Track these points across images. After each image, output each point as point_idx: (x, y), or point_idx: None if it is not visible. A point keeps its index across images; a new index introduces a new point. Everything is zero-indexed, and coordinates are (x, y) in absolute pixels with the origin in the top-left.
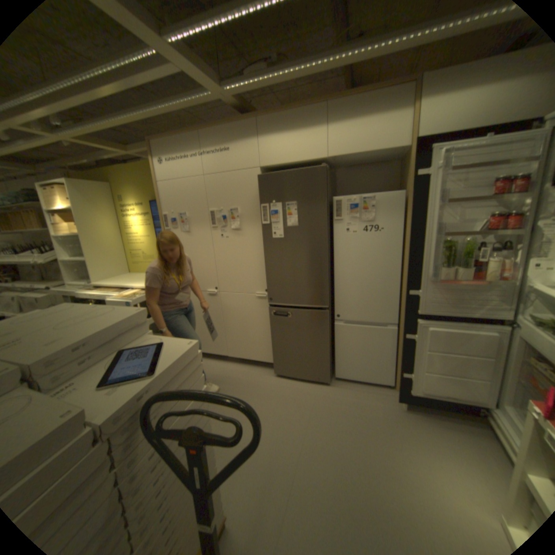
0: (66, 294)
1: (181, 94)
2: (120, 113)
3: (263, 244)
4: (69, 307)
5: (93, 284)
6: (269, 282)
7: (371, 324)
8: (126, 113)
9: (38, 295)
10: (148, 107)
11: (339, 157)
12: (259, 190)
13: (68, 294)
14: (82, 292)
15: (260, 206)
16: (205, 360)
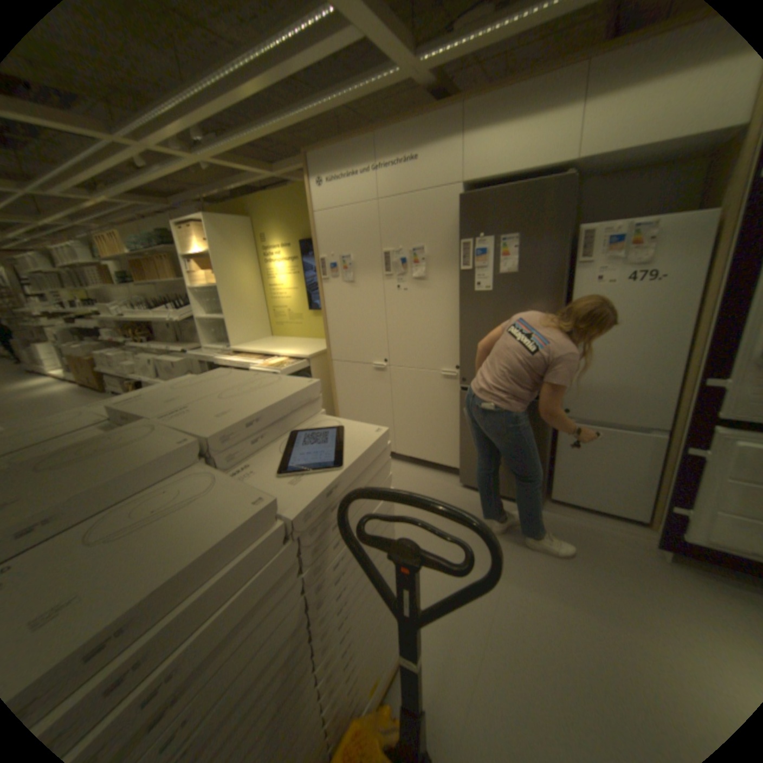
0: (204, 360)
1: (354, 78)
2: (272, 117)
3: (457, 301)
4: (225, 374)
5: (233, 349)
6: (464, 356)
7: (621, 428)
8: (279, 115)
9: (174, 360)
10: (309, 104)
11: (598, 158)
12: (459, 218)
13: (206, 360)
14: (221, 359)
15: (458, 244)
16: None
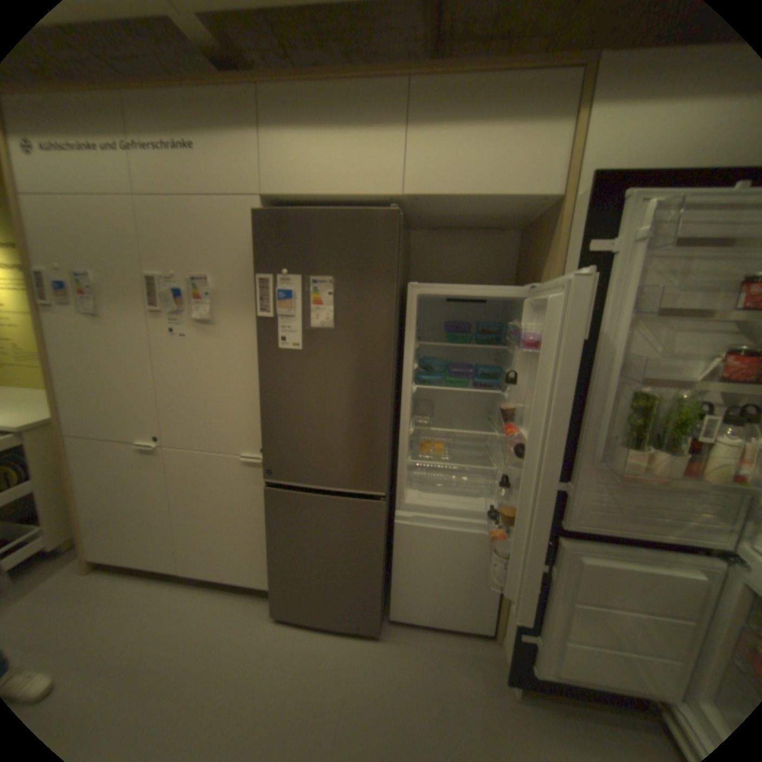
0: None
1: None
2: None
3: (259, 357)
4: None
5: None
6: (267, 438)
7: (461, 525)
8: None
9: None
10: None
11: (424, 200)
12: (256, 242)
13: None
14: None
15: (257, 278)
16: (124, 584)
